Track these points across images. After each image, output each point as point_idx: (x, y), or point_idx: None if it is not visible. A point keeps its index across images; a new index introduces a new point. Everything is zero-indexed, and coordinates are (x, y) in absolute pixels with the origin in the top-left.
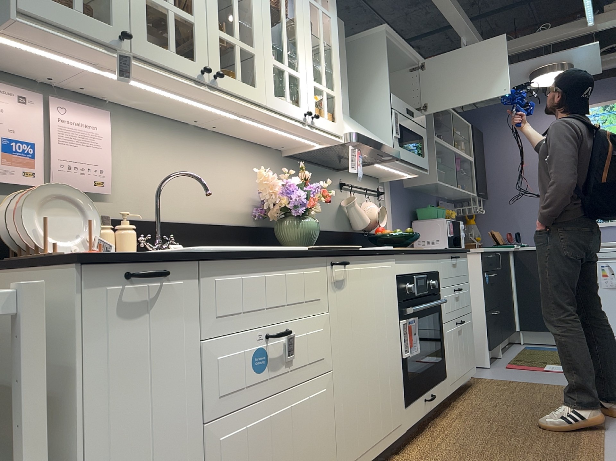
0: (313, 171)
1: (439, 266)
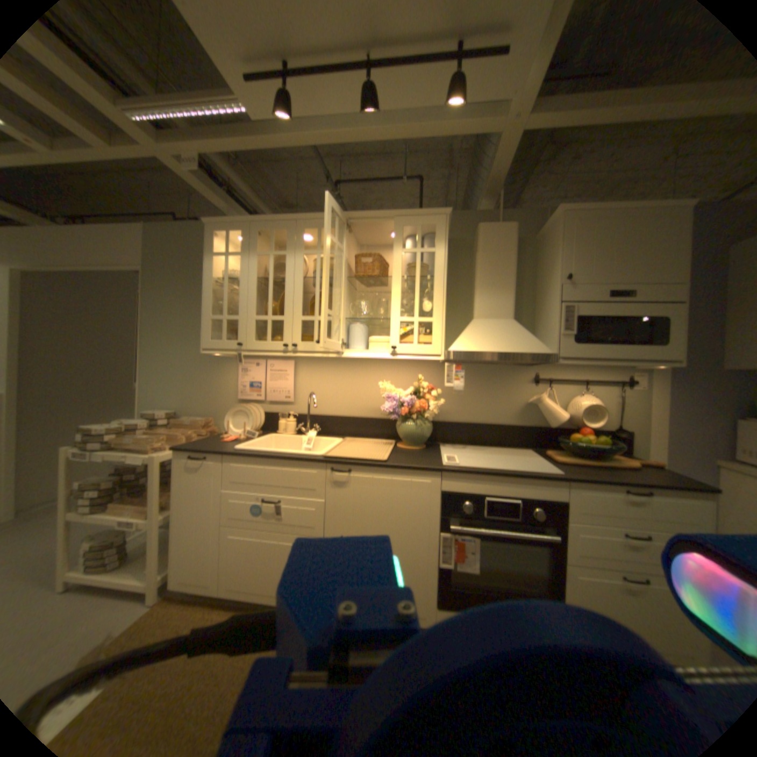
0: (483, 371)
1: (569, 497)
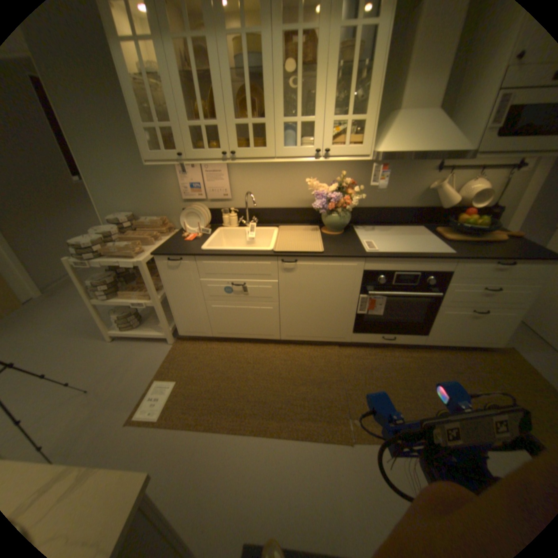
0: (397, 161)
1: (457, 268)
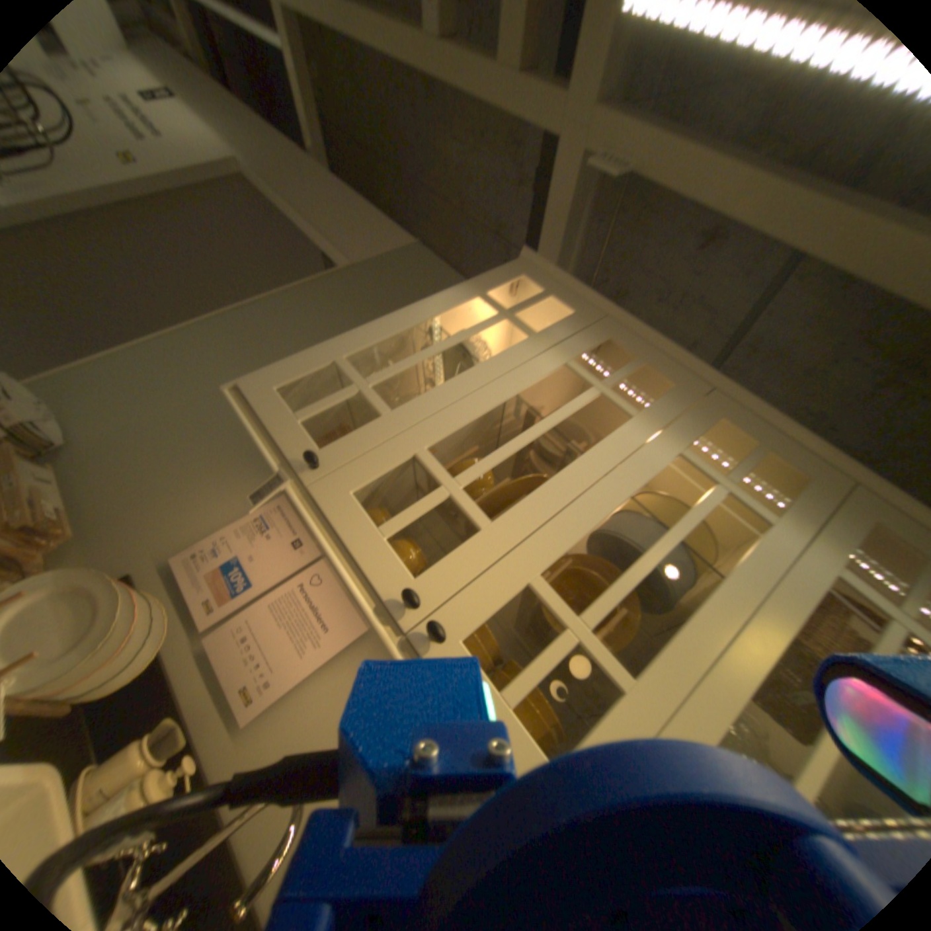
0: None
1: None
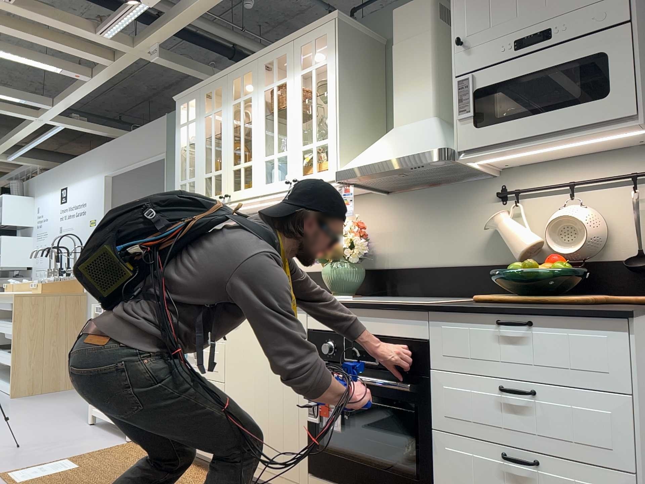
0: (434, 195)
1: (429, 331)
